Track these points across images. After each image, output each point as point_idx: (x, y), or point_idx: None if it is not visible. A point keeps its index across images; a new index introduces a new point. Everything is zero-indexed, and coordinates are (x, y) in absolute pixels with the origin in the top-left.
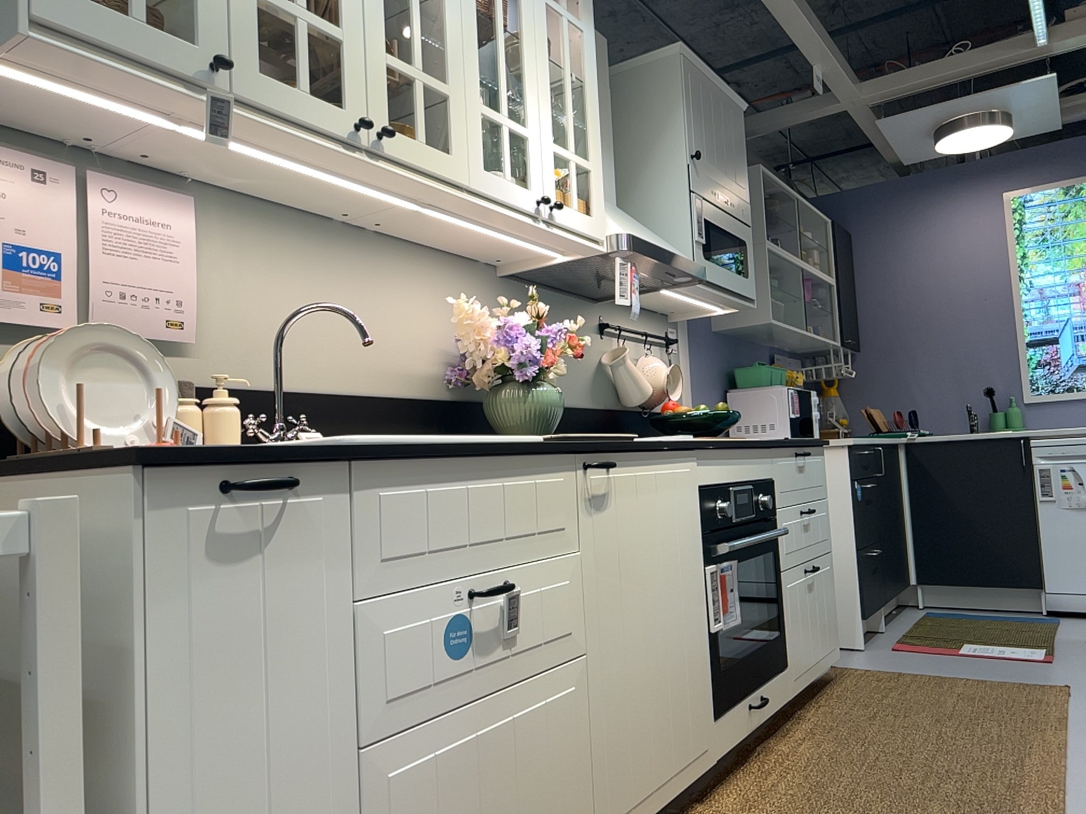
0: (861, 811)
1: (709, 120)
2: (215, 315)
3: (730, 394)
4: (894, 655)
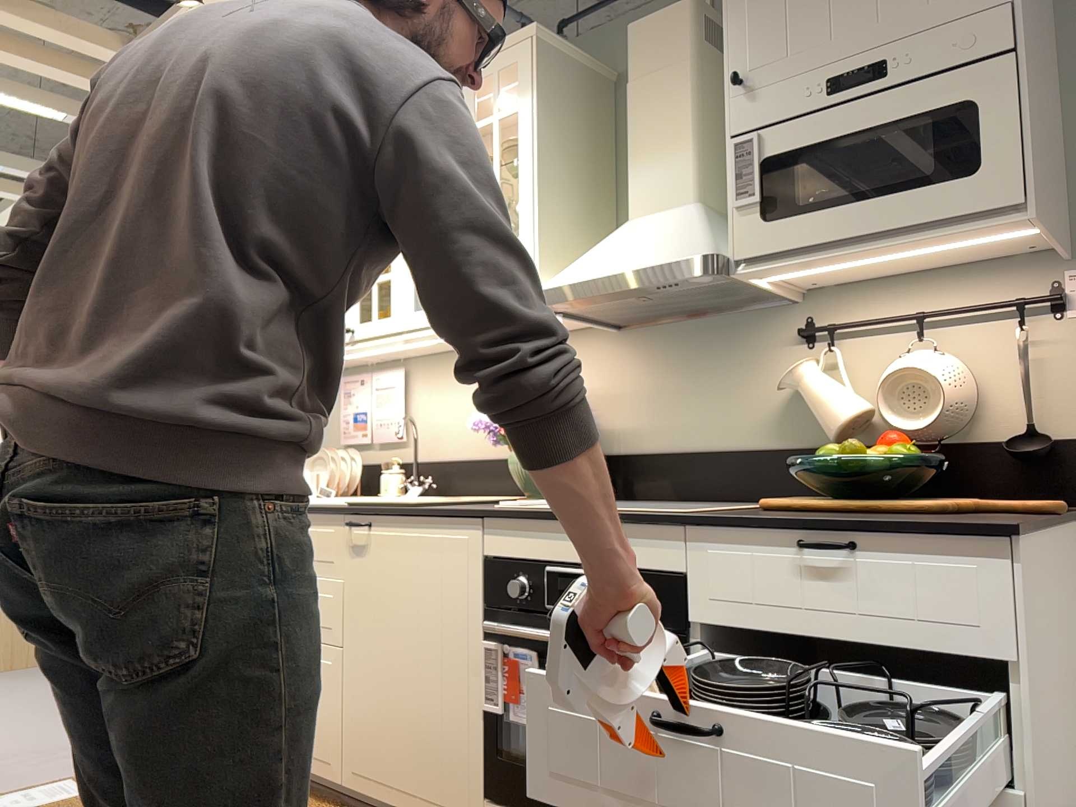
0: None
1: None
2: (417, 423)
3: None
4: None
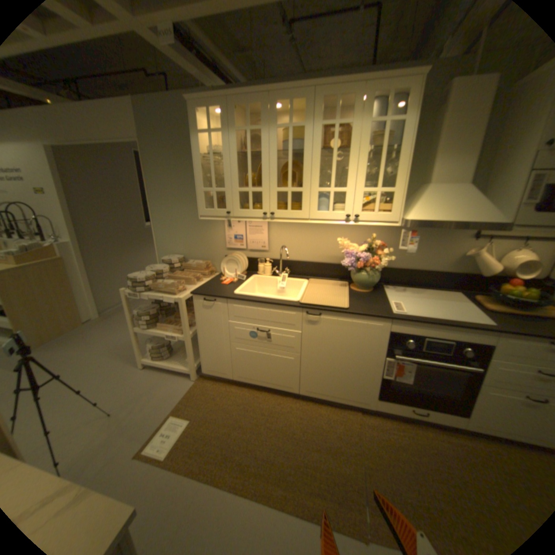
0: (391, 465)
1: None
2: (274, 243)
3: None
4: None
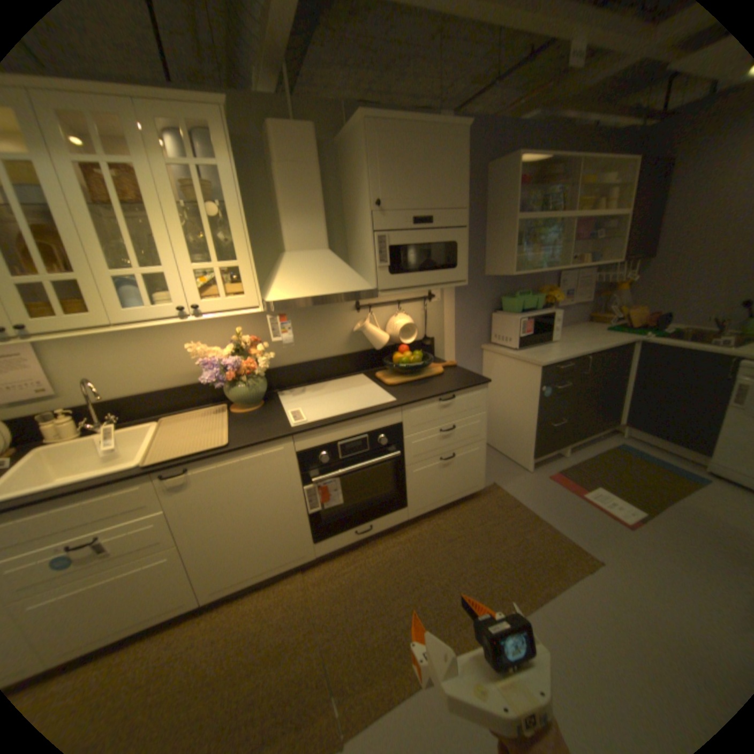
0: (348, 616)
1: (404, 161)
2: (65, 379)
3: (498, 311)
4: (541, 485)
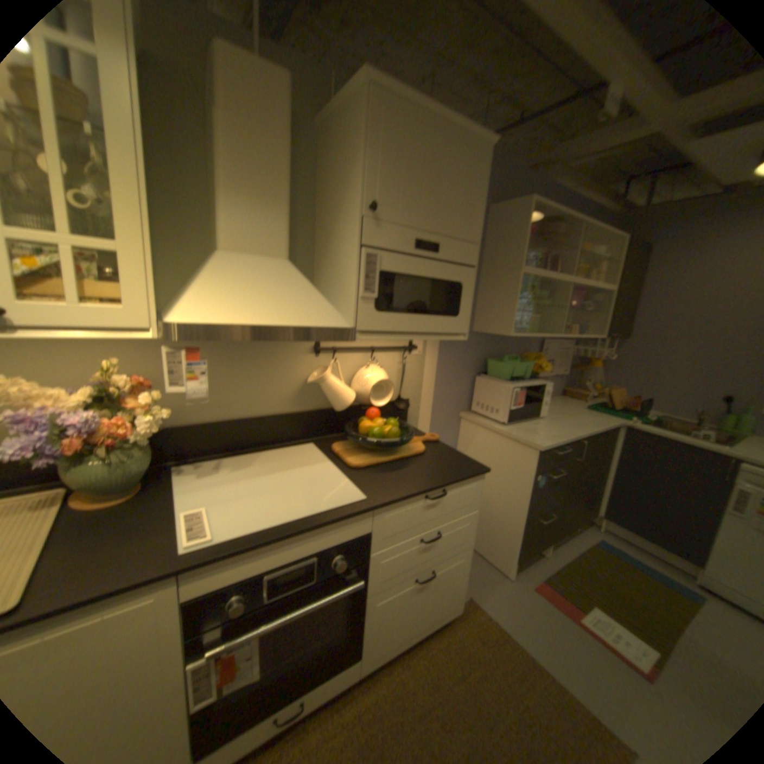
0: None
1: (416, 158)
2: None
3: (481, 374)
4: (528, 601)
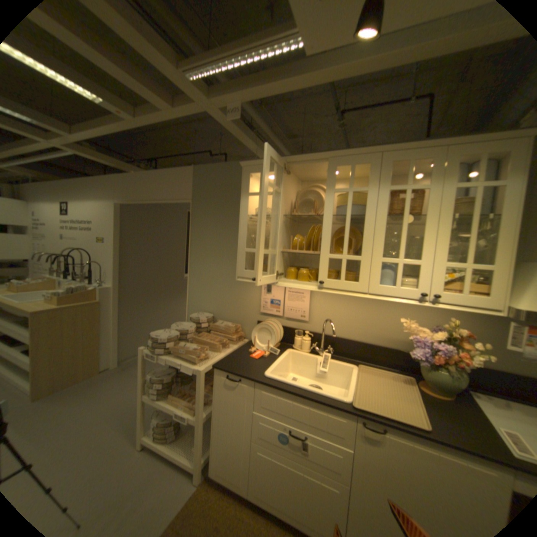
0: None
1: None
2: (316, 313)
3: None
4: None
